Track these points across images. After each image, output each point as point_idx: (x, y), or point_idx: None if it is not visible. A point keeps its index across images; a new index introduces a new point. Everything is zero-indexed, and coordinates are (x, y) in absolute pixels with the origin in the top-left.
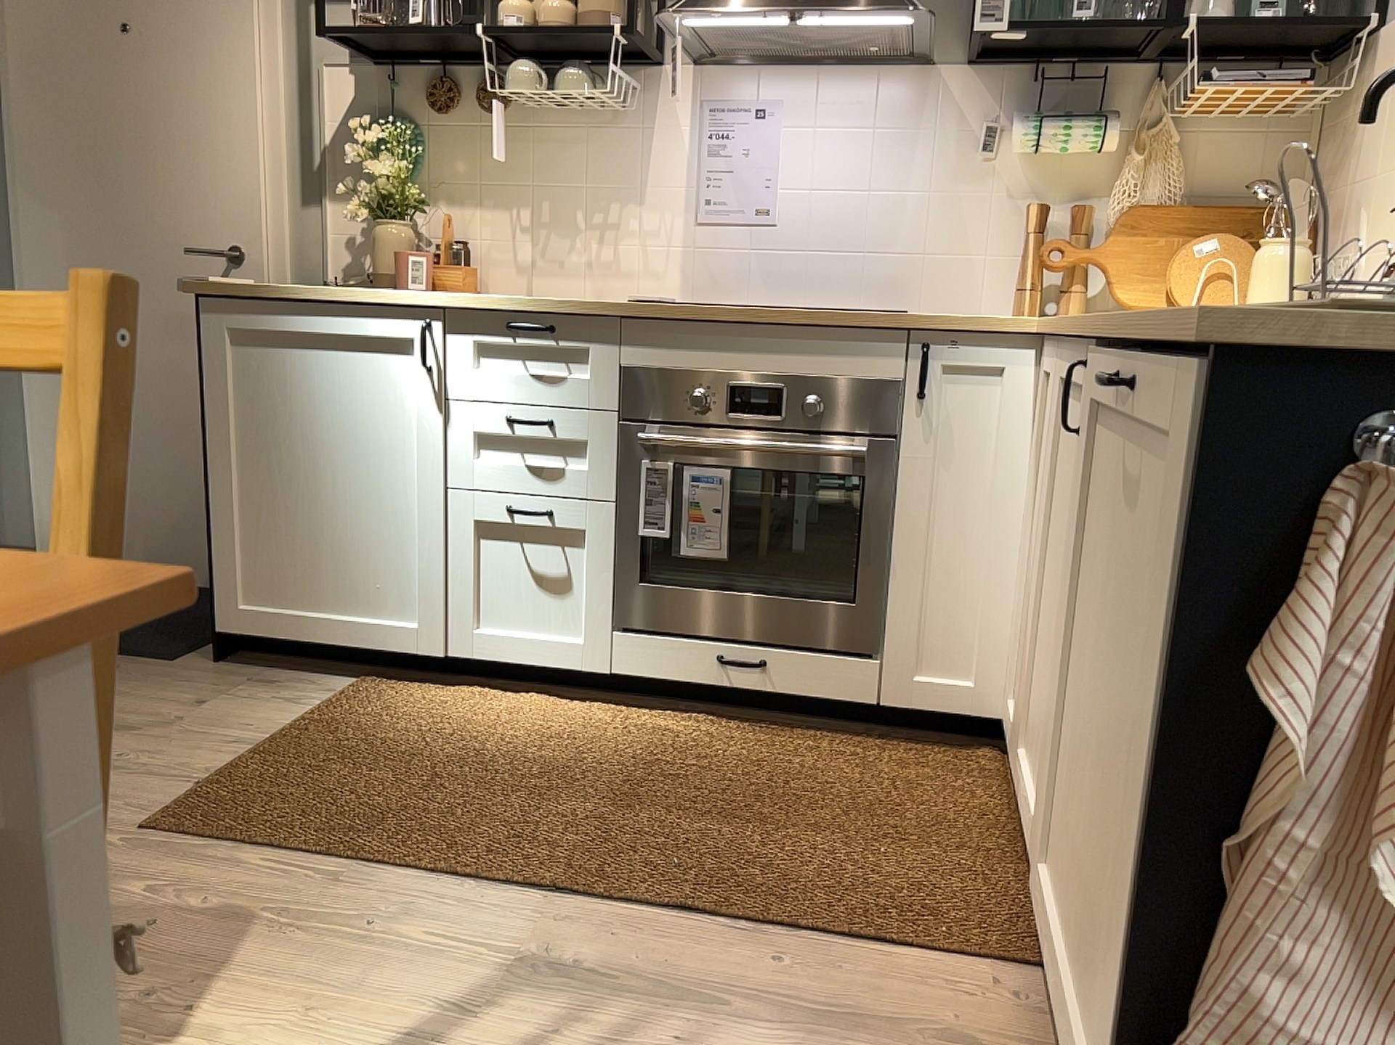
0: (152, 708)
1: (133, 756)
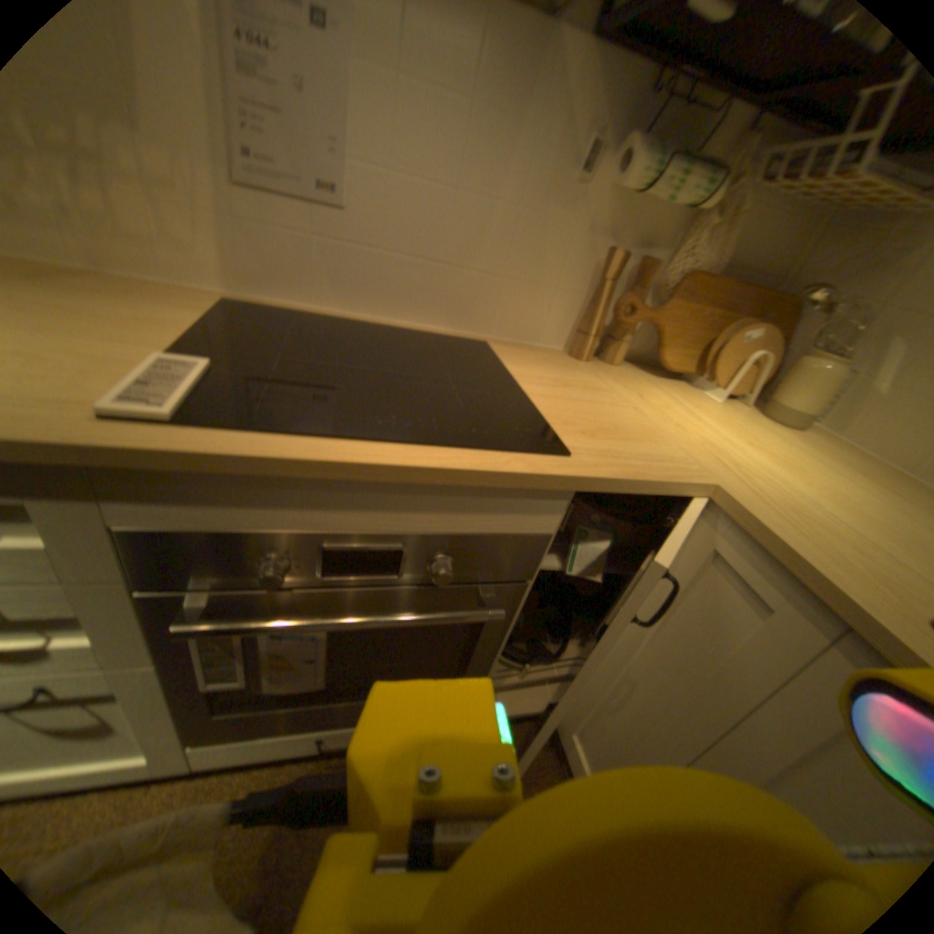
0: None
1: None
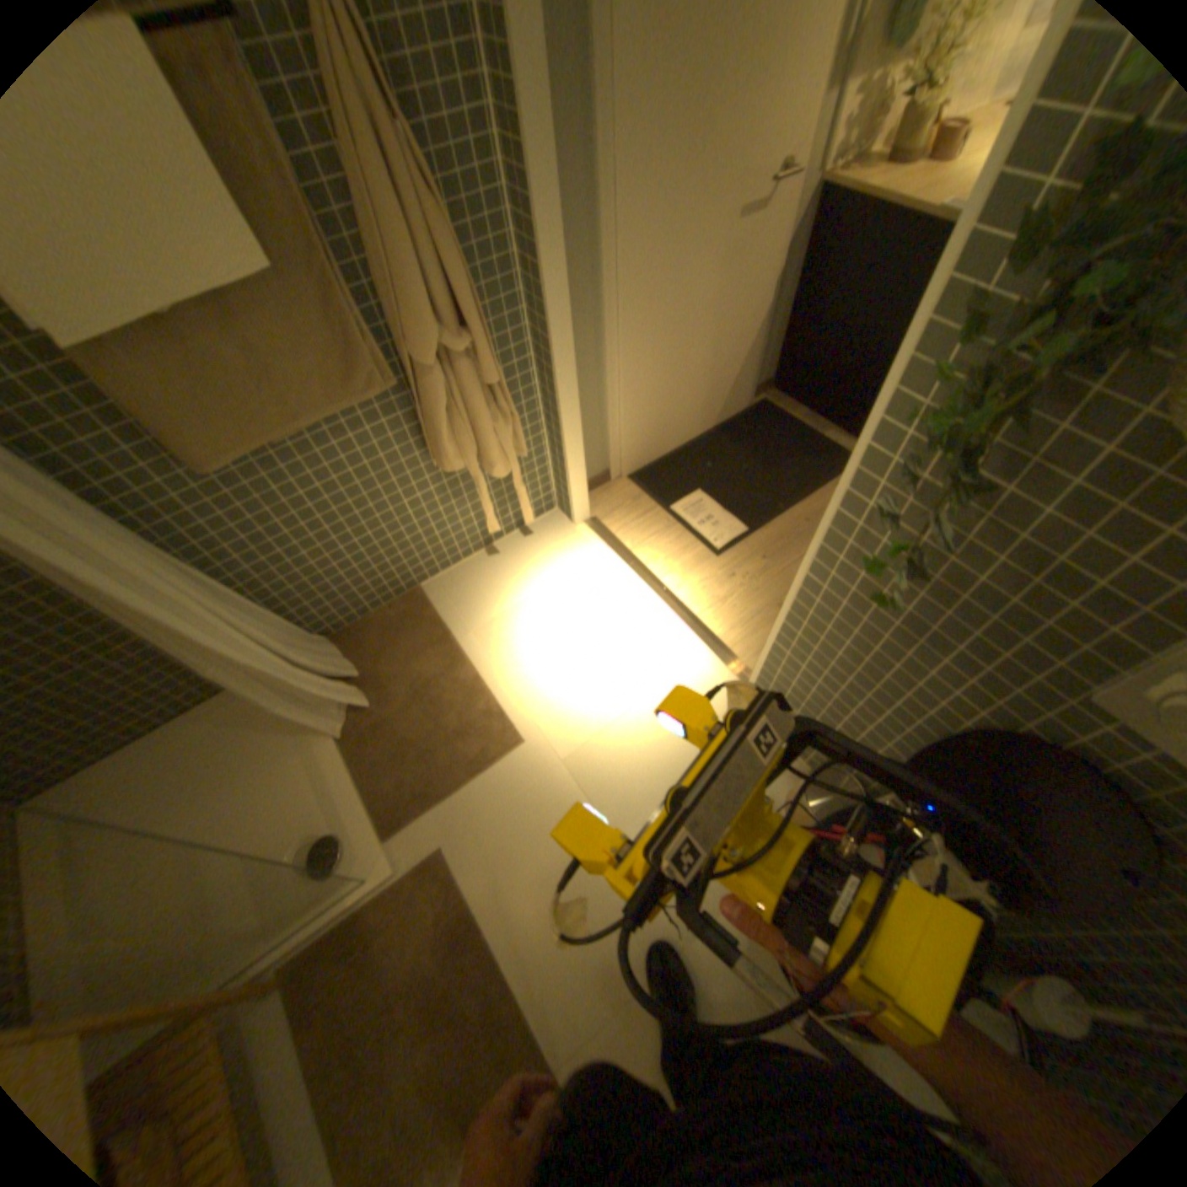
0: None
1: None
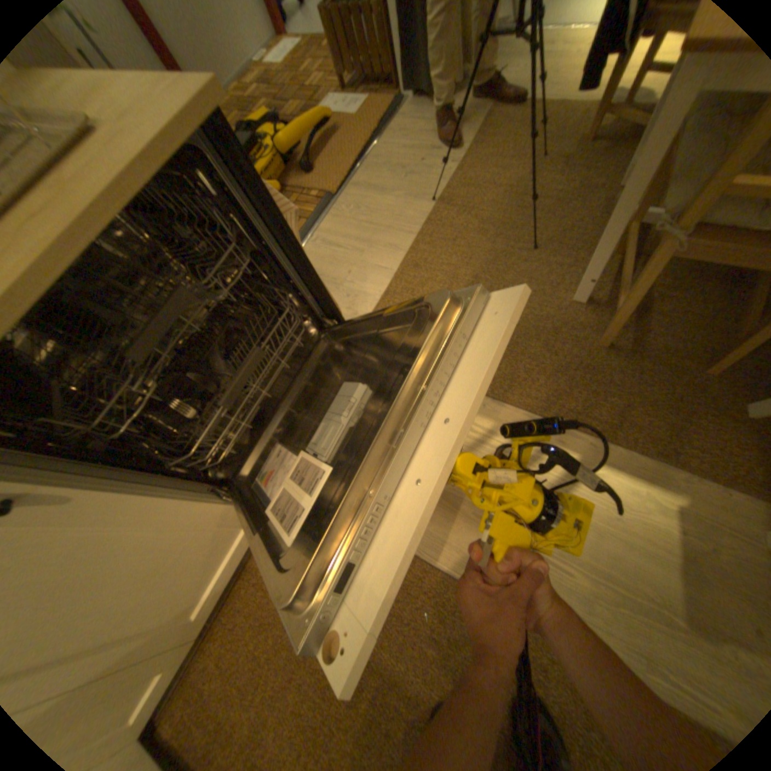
0: None
1: None
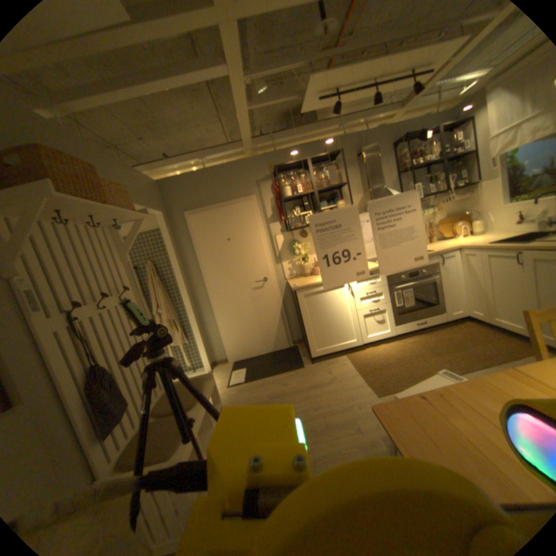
0: (322, 376)
1: (341, 385)
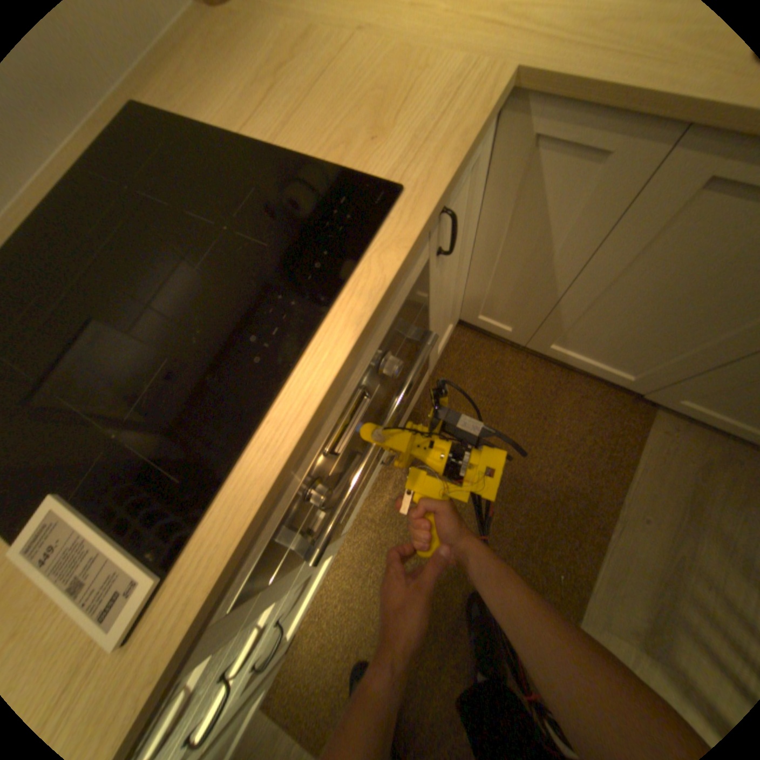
0: None
1: None
